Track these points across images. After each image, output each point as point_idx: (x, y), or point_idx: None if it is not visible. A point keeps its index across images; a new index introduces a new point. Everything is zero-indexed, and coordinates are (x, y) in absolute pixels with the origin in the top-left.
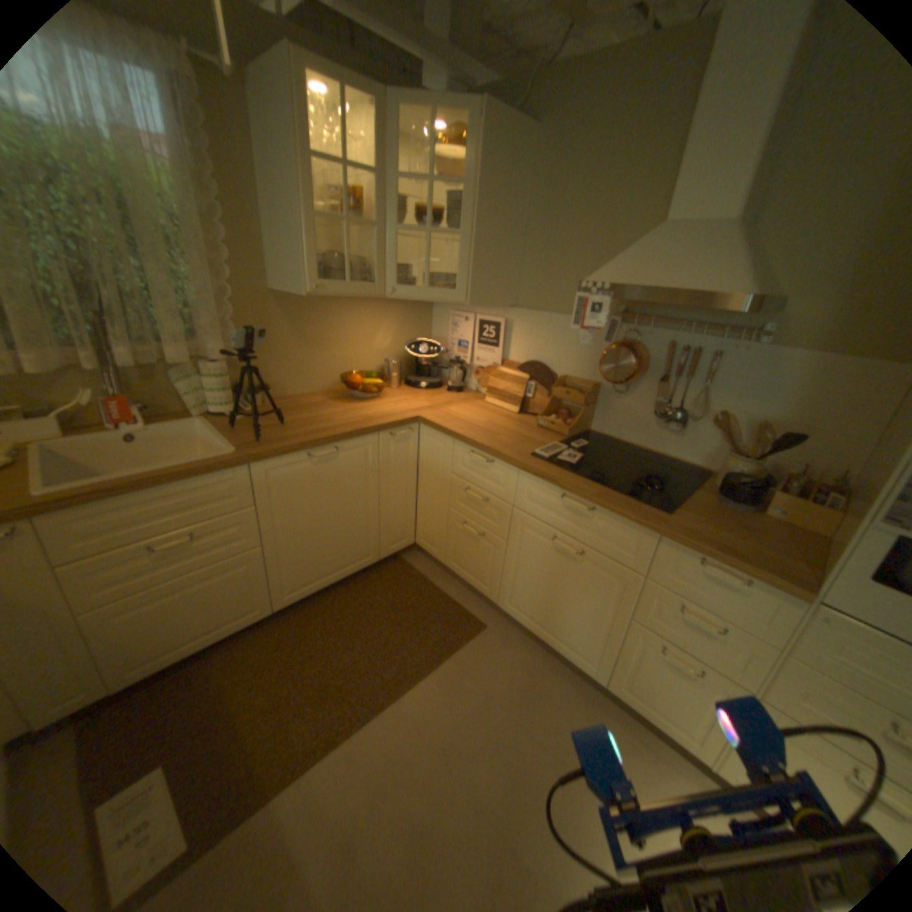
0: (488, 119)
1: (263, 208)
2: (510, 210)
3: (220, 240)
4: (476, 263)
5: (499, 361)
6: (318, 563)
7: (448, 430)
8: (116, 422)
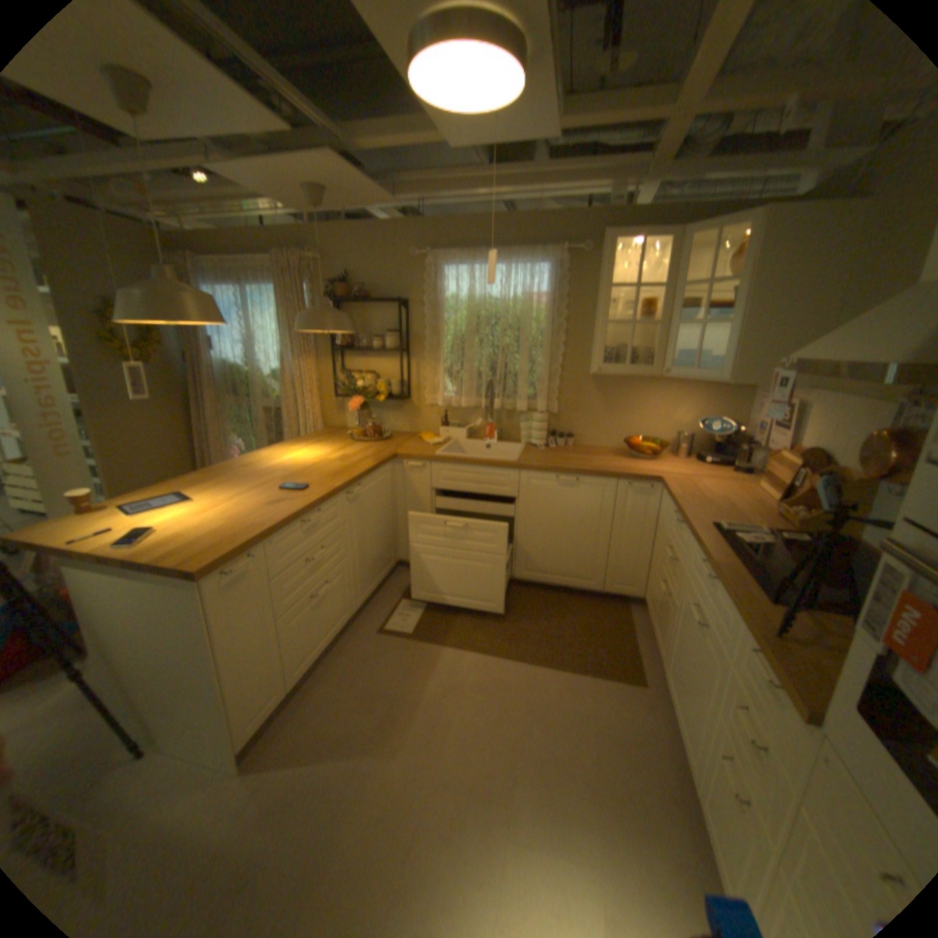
0: (775, 221)
1: (595, 321)
2: (810, 291)
3: (565, 343)
4: (749, 346)
5: (791, 447)
6: (549, 561)
7: (671, 492)
8: (485, 437)
